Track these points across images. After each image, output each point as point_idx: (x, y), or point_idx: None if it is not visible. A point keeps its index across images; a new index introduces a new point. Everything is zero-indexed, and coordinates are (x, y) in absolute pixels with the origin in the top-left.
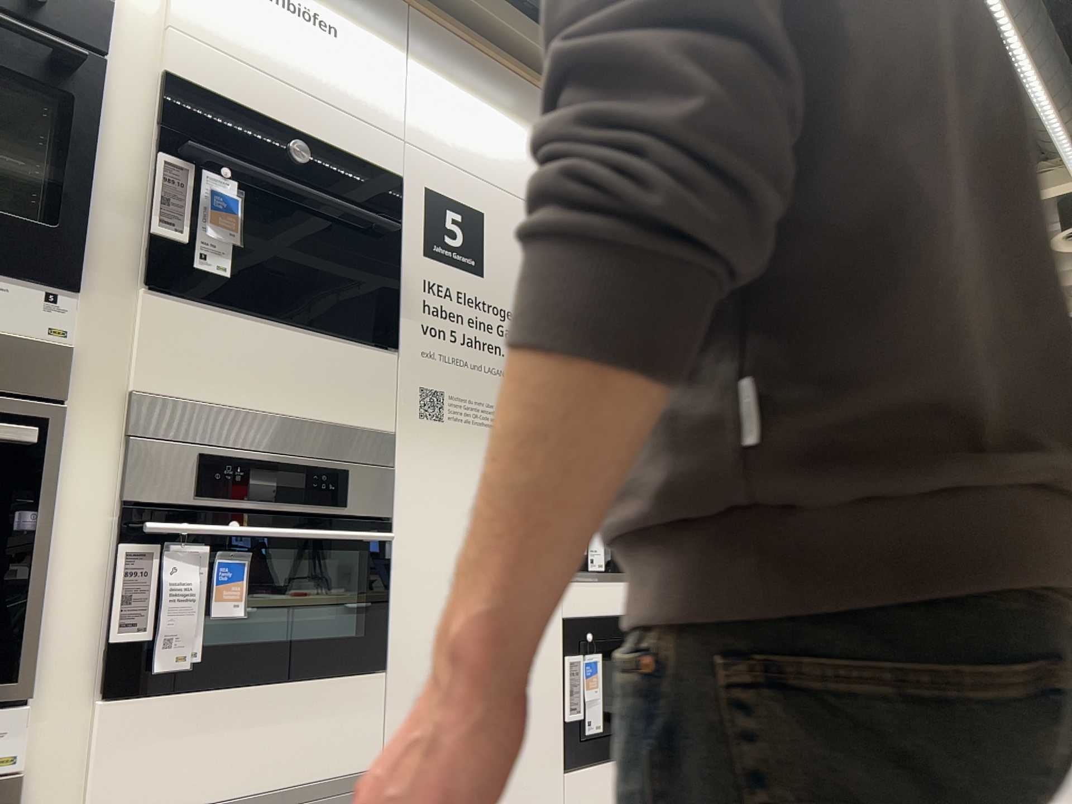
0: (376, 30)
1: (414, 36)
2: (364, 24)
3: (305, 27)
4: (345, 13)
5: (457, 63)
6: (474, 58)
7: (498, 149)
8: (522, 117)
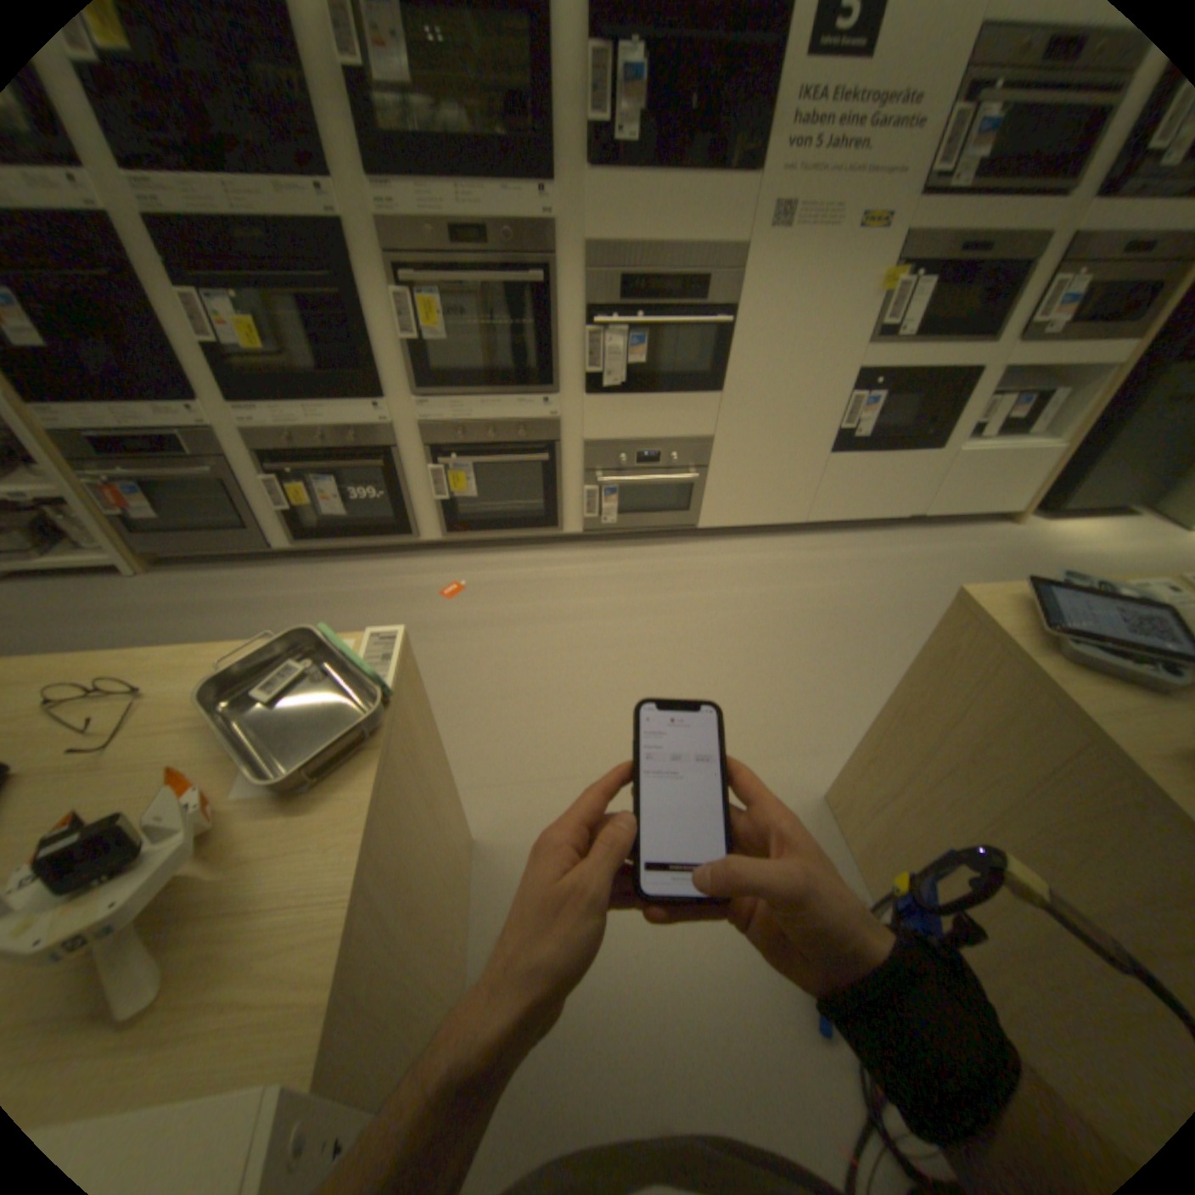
0: None
1: None
2: None
3: None
4: None
5: None
6: None
7: None
8: None
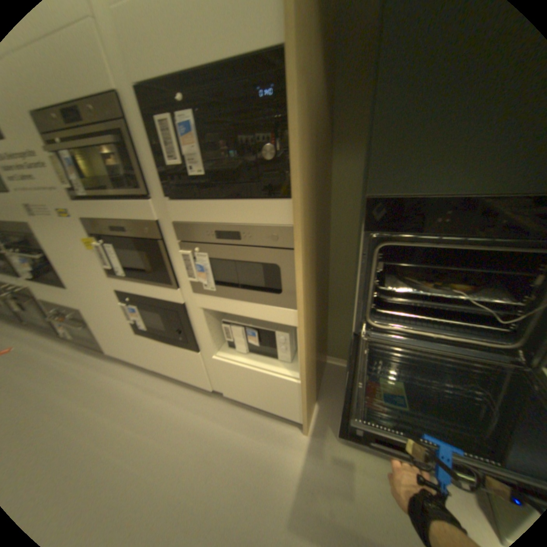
0: None
1: None
2: None
3: None
4: None
5: None
6: None
7: None
8: None
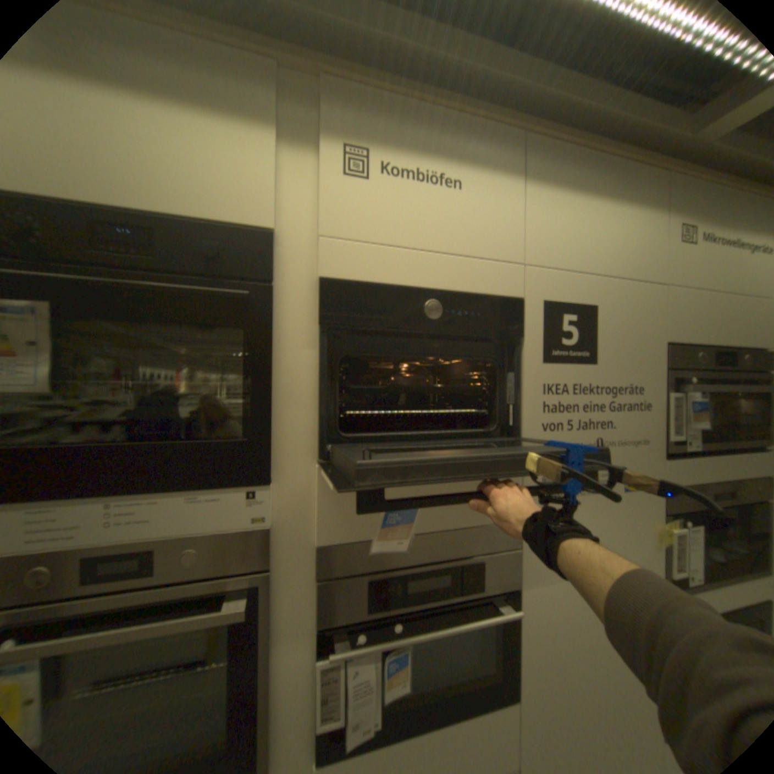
0: (496, 165)
1: (531, 156)
2: (484, 162)
3: (432, 187)
4: (467, 158)
5: (573, 167)
6: (589, 155)
7: (611, 239)
8: (636, 198)
